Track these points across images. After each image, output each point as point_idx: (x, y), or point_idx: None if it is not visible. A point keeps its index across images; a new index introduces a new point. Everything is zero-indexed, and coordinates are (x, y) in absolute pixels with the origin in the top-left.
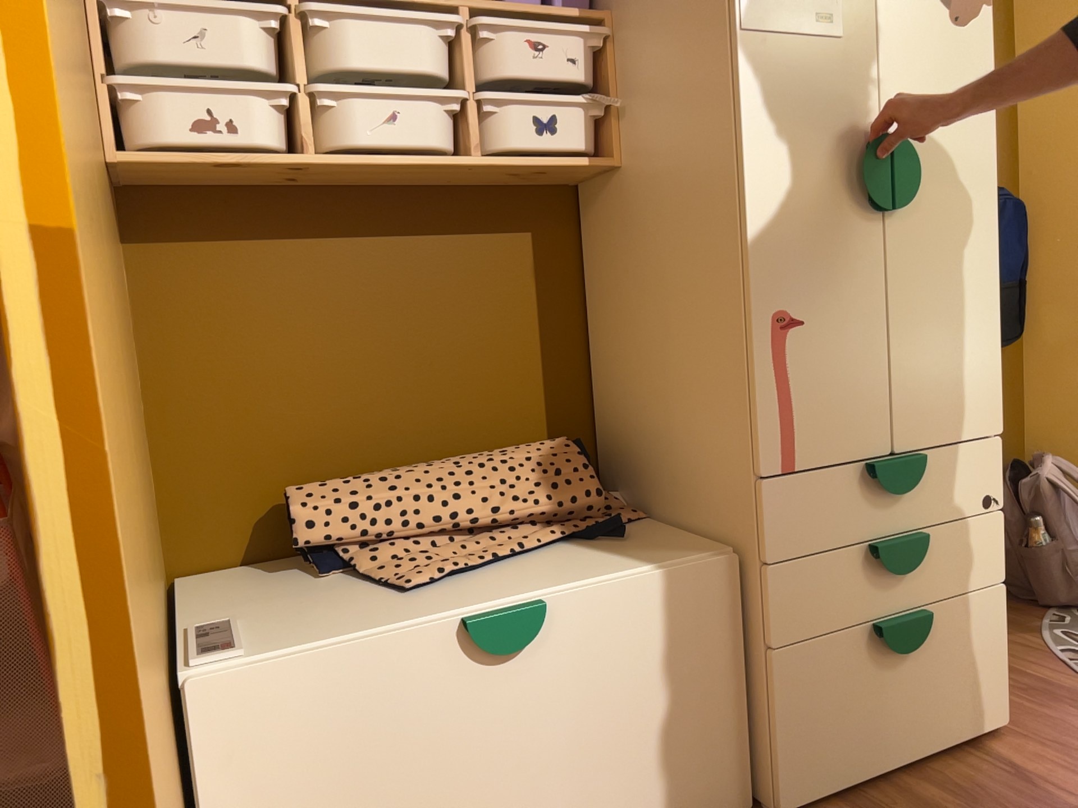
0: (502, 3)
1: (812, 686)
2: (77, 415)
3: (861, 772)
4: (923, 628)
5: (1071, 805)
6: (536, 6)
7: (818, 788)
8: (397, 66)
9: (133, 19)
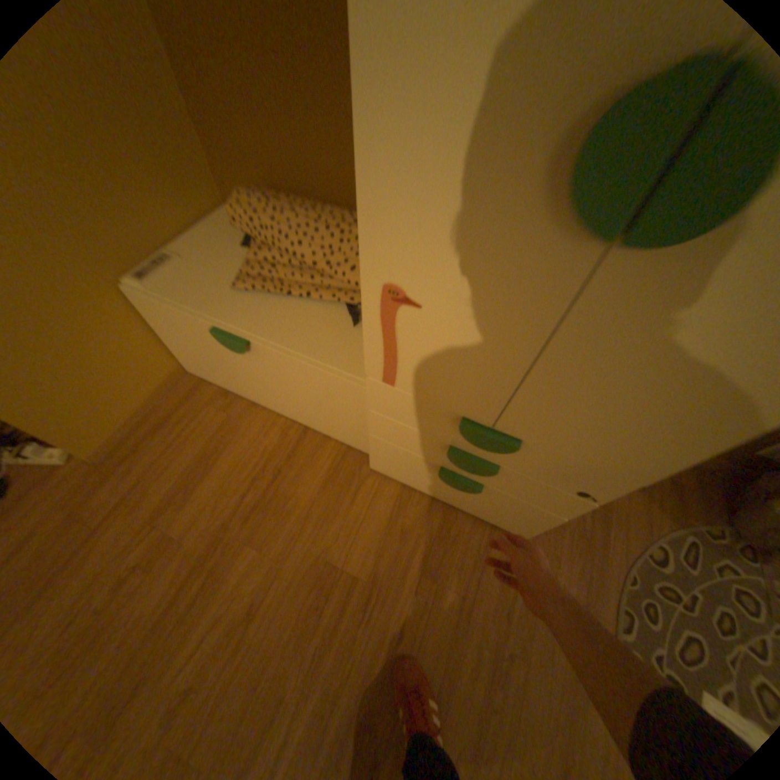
0: None
1: (391, 455)
2: None
3: (416, 487)
4: (468, 489)
5: (467, 585)
6: None
7: (389, 475)
8: None
9: None
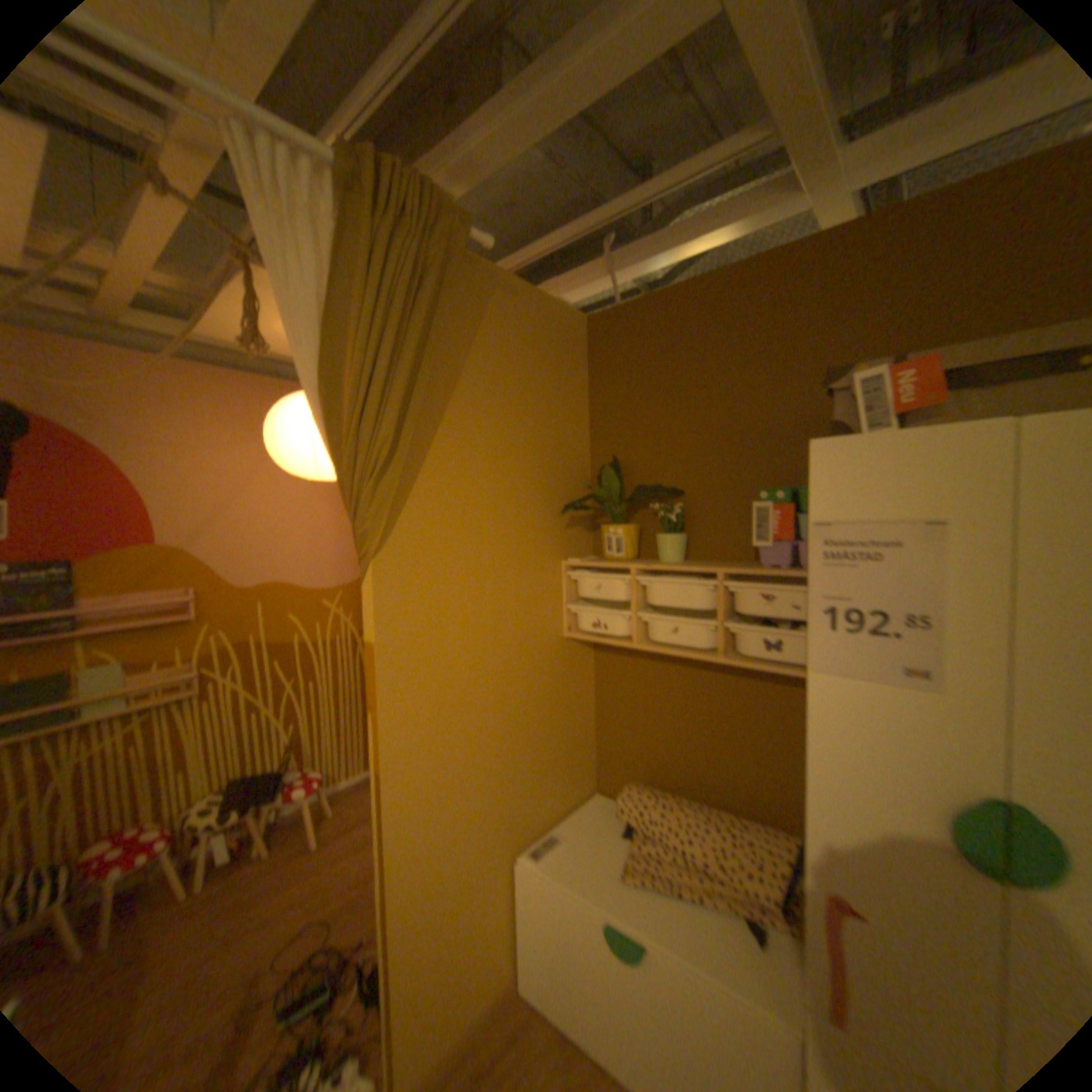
0: (745, 568)
1: None
2: (384, 812)
3: None
4: None
5: None
6: (770, 569)
7: None
8: (678, 603)
9: (575, 580)
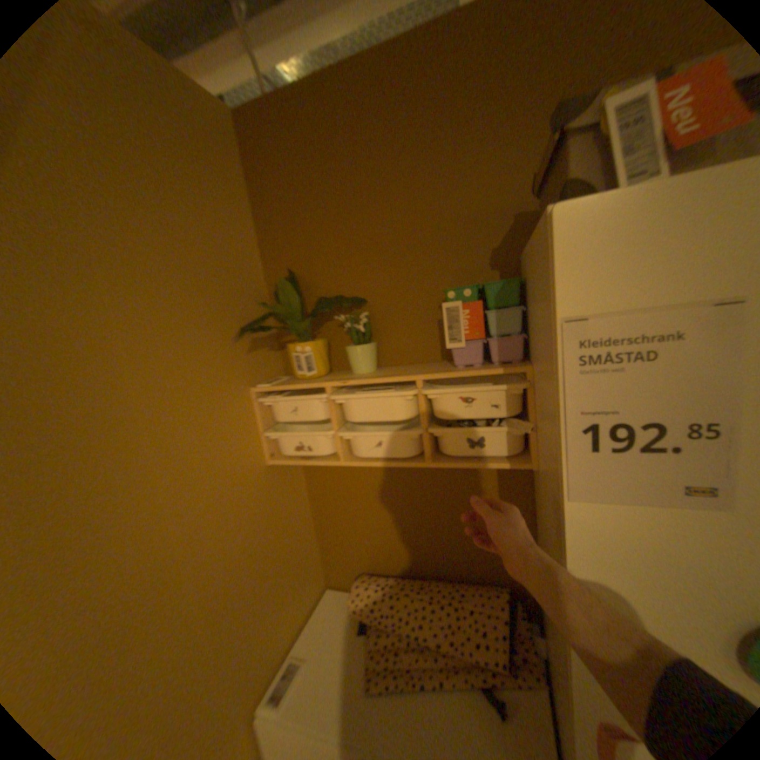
0: (444, 372)
1: None
2: None
3: None
4: None
5: None
6: (469, 370)
7: None
8: (381, 415)
9: (271, 406)
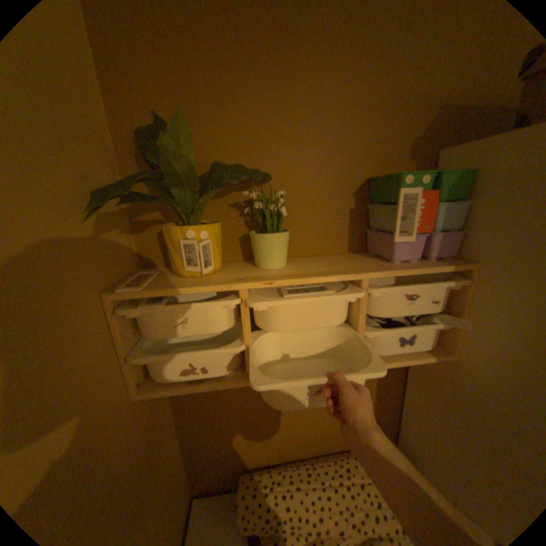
0: (394, 269)
1: None
2: None
3: None
4: None
5: None
6: (420, 267)
7: None
8: (311, 320)
9: (139, 318)
